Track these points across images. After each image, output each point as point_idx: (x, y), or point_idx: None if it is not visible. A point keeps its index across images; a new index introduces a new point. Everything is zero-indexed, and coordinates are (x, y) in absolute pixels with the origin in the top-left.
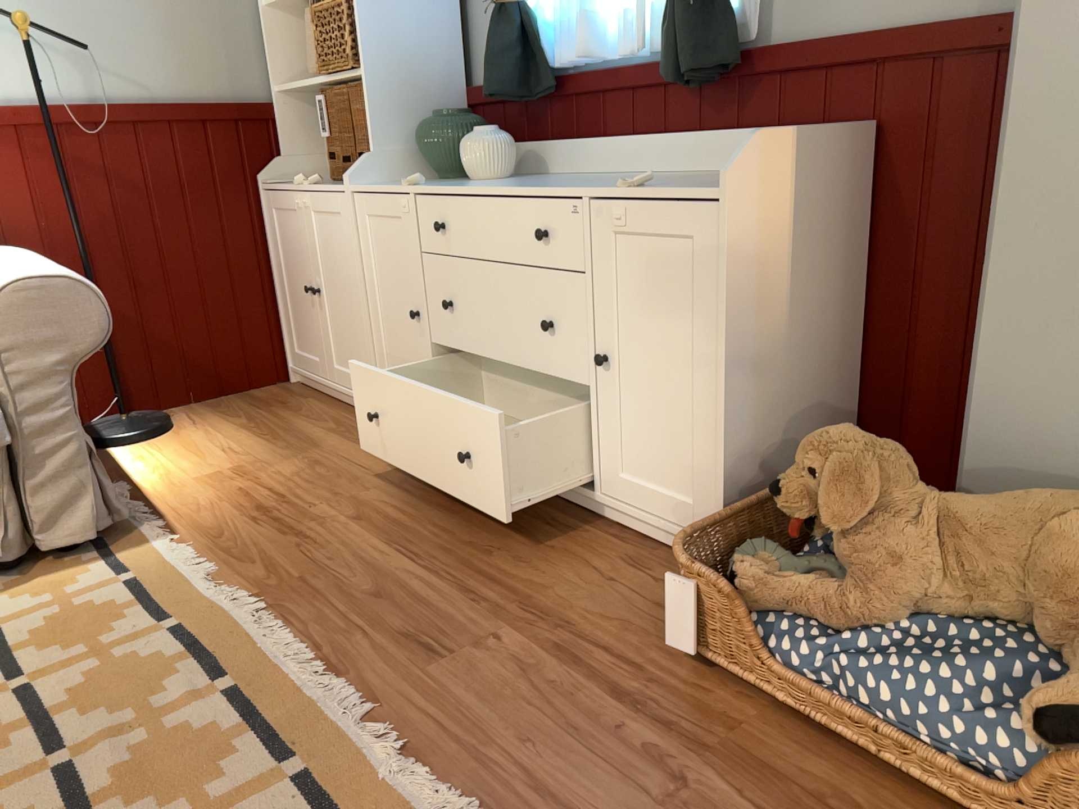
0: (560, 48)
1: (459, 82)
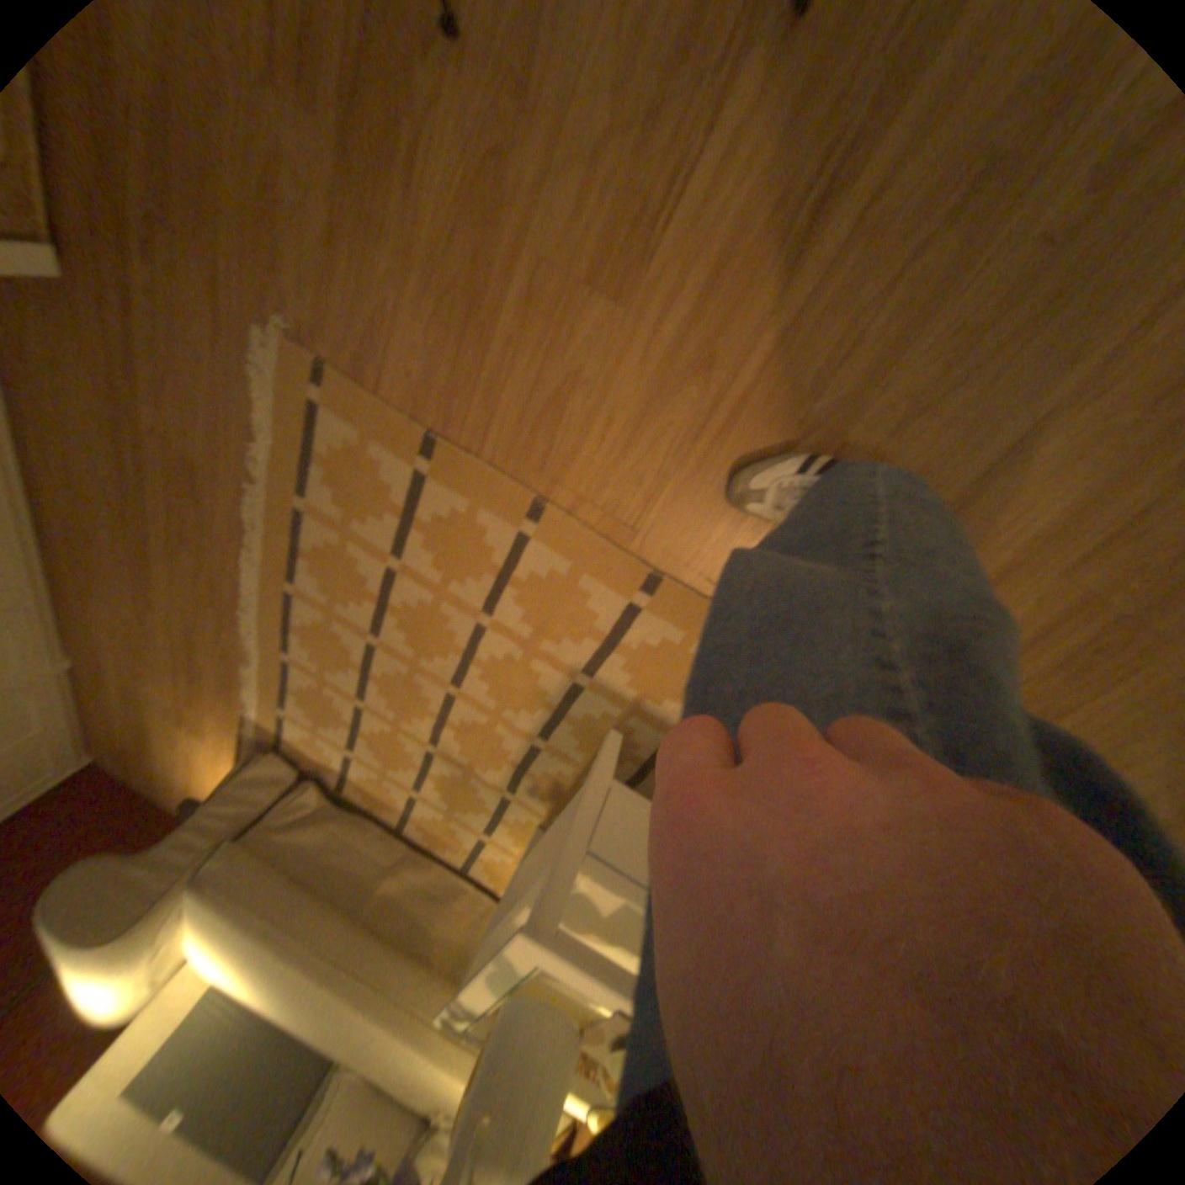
0: None
1: None
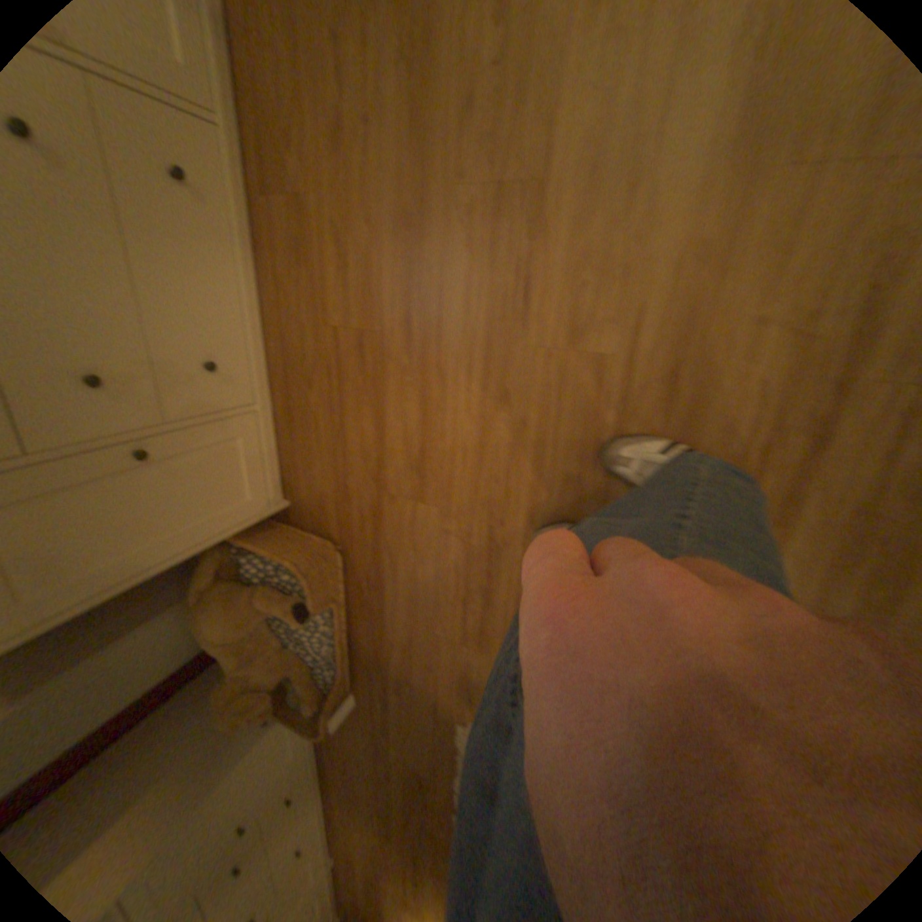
0: None
1: None
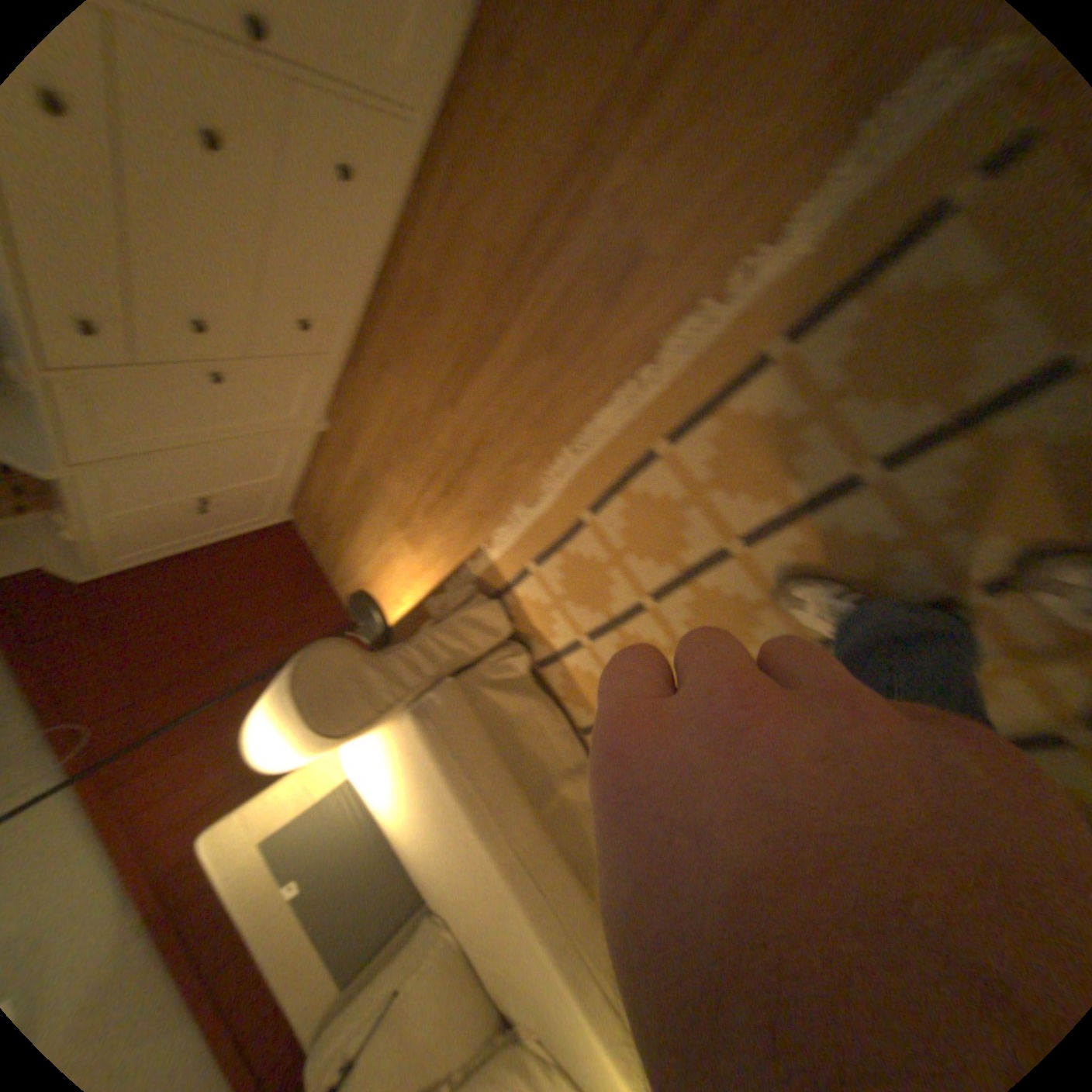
0: None
1: None
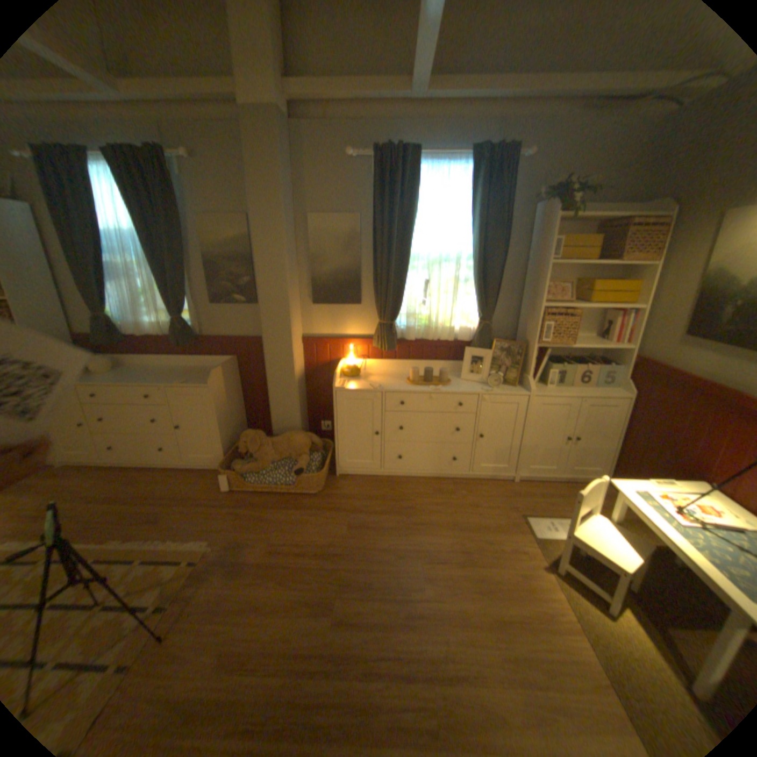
0: (120, 326)
1: (66, 332)
